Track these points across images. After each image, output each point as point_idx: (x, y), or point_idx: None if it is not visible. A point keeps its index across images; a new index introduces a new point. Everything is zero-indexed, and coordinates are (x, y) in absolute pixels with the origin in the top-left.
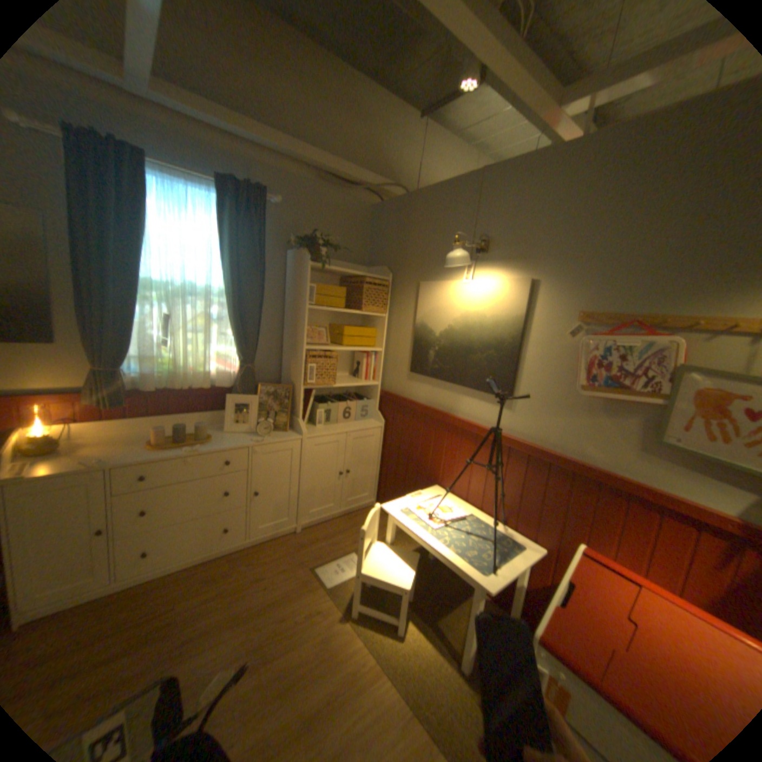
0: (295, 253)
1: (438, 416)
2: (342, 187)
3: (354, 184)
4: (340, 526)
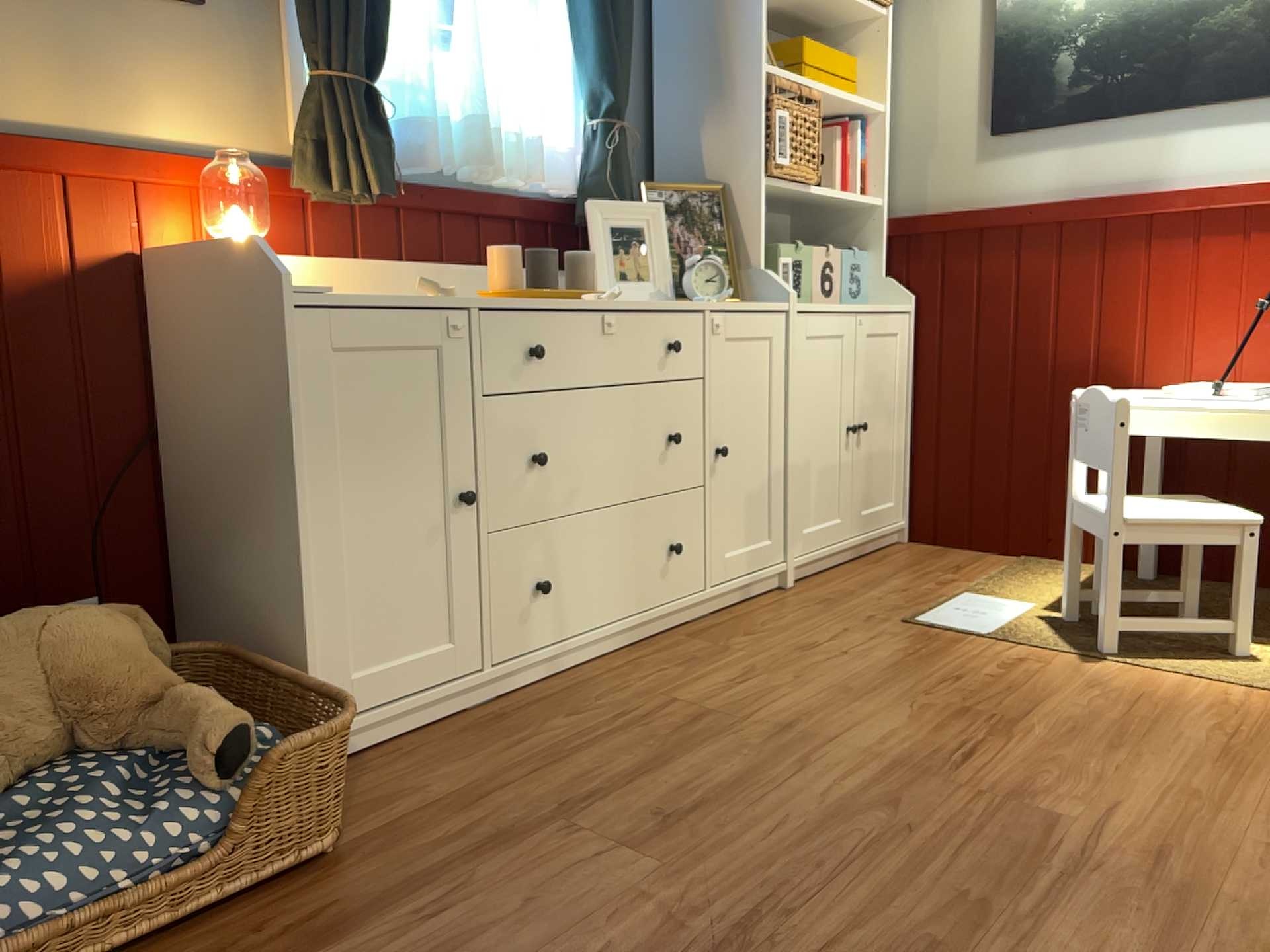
0: None
1: (1110, 207)
2: None
3: None
4: (872, 570)
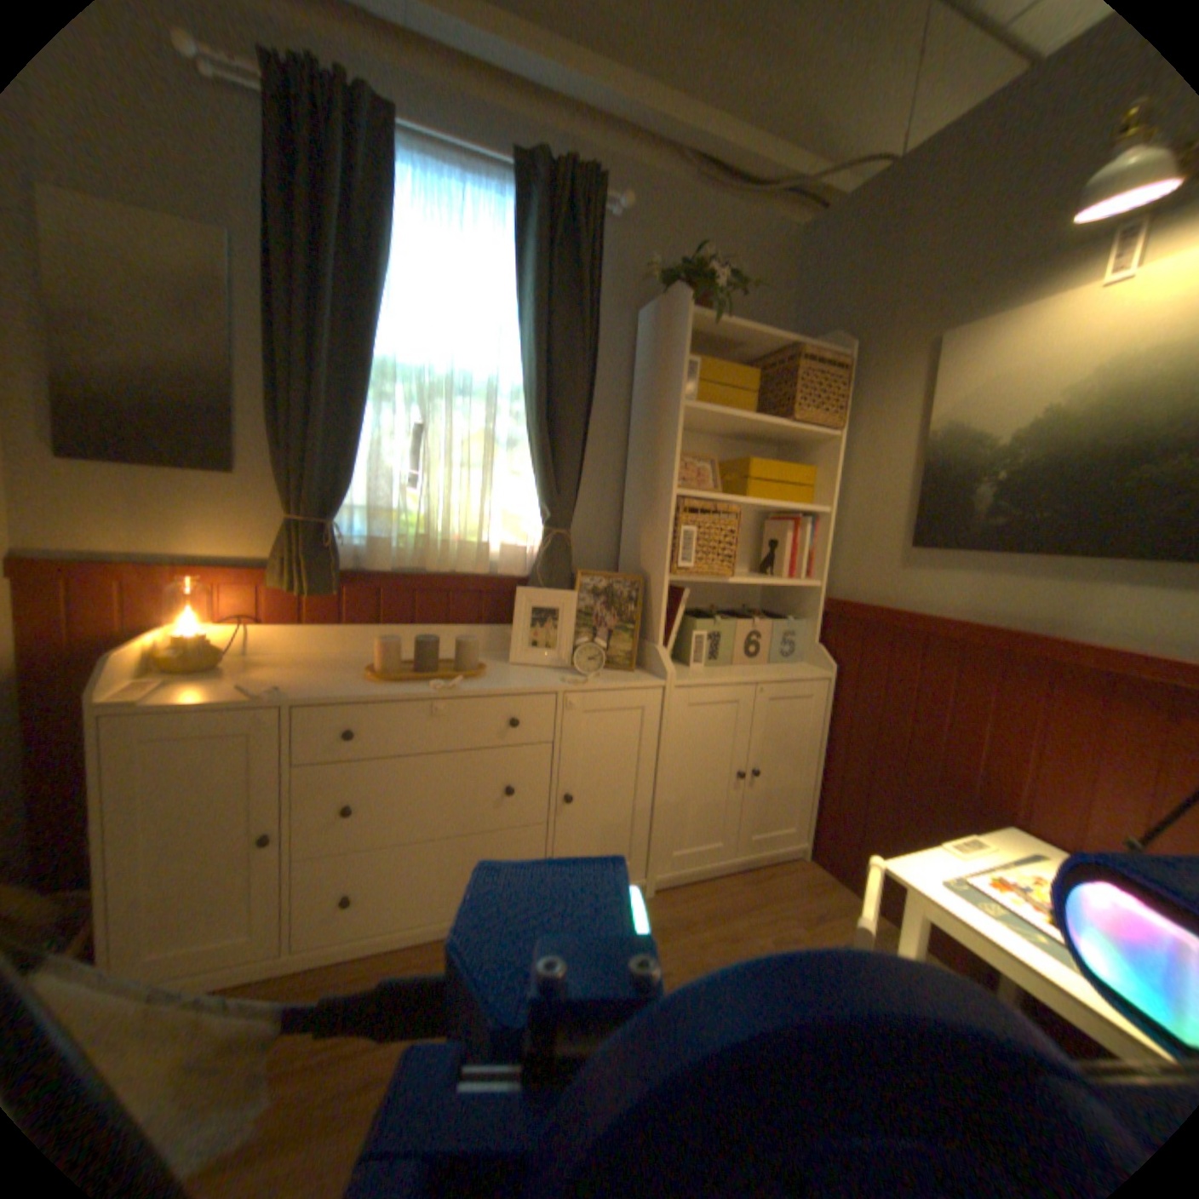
0: (656, 306)
1: (1015, 642)
2: (744, 190)
3: (768, 188)
4: (740, 897)
